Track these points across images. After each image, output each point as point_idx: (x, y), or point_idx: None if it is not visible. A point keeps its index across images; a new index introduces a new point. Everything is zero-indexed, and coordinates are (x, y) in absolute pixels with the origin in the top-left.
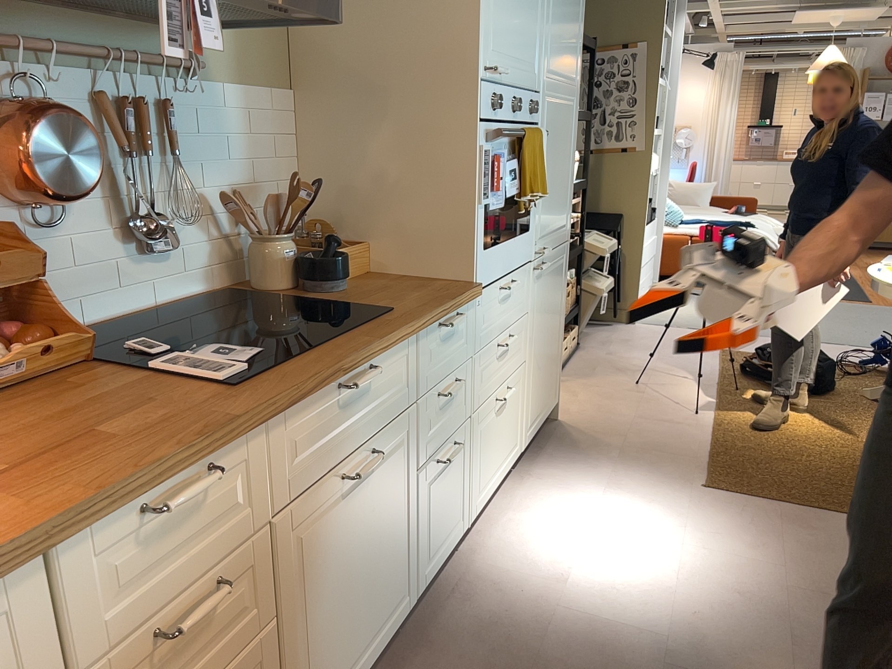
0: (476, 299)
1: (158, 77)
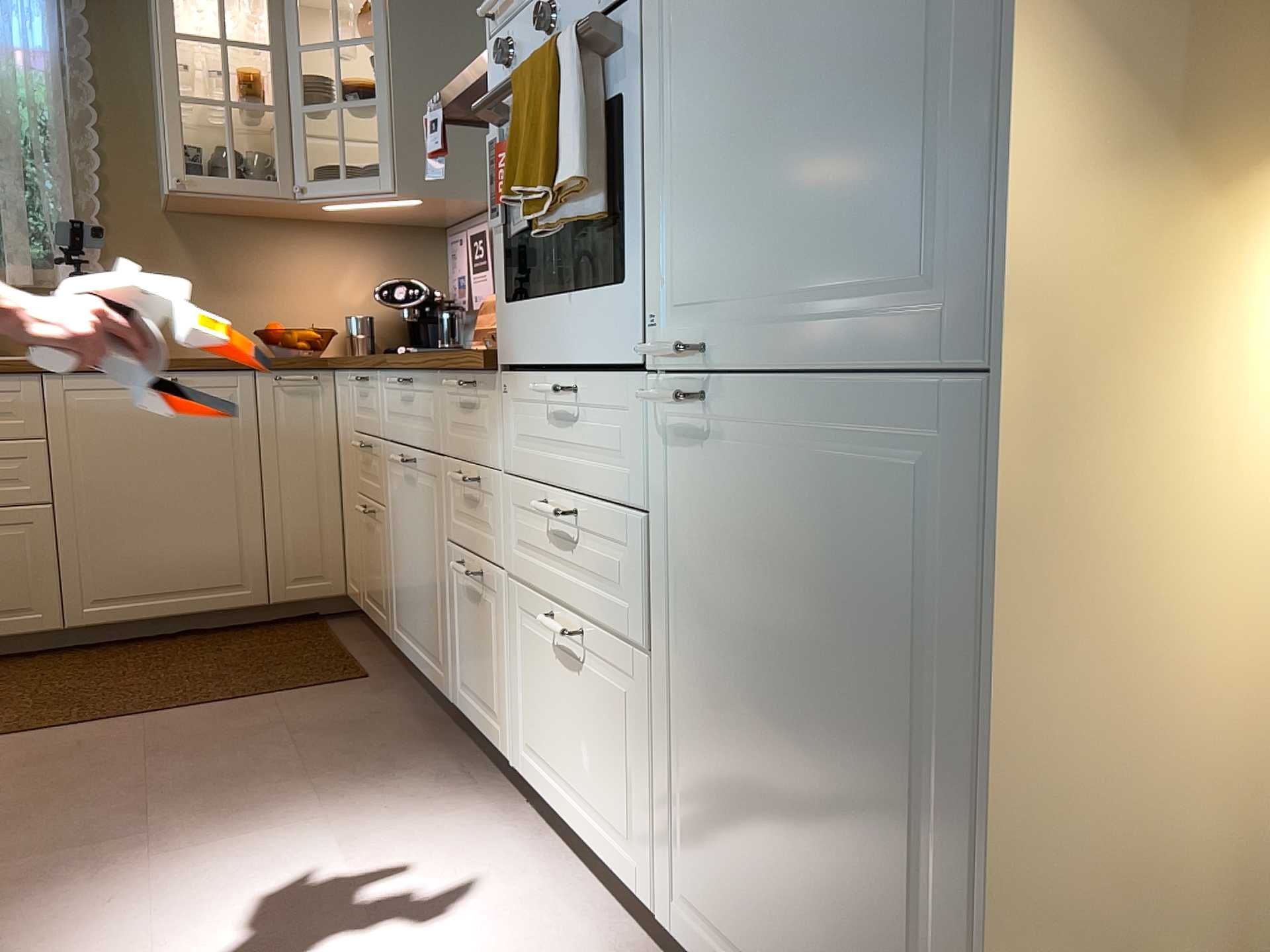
0: (504, 382)
1: None
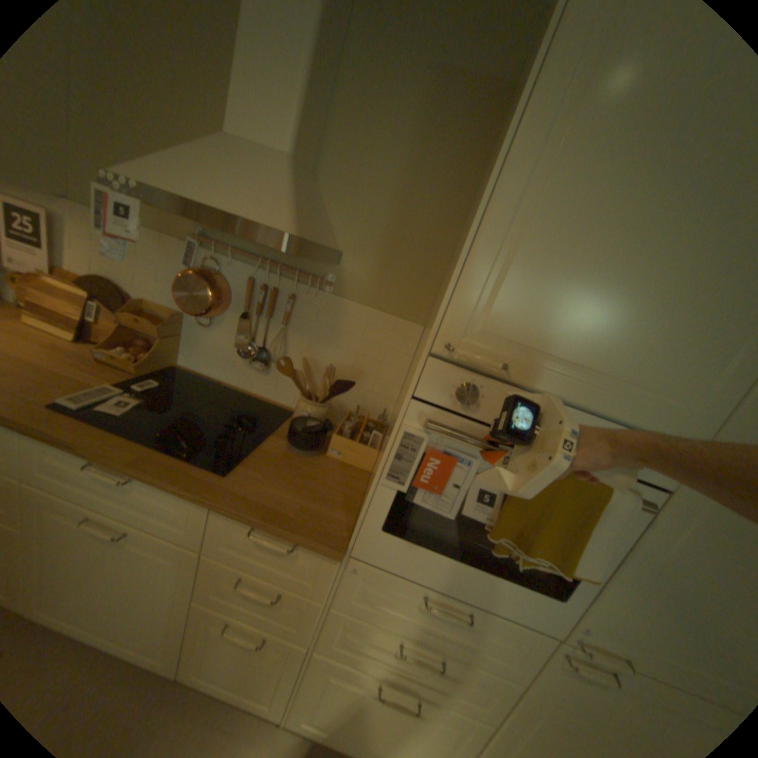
0: (350, 565)
1: (298, 282)
